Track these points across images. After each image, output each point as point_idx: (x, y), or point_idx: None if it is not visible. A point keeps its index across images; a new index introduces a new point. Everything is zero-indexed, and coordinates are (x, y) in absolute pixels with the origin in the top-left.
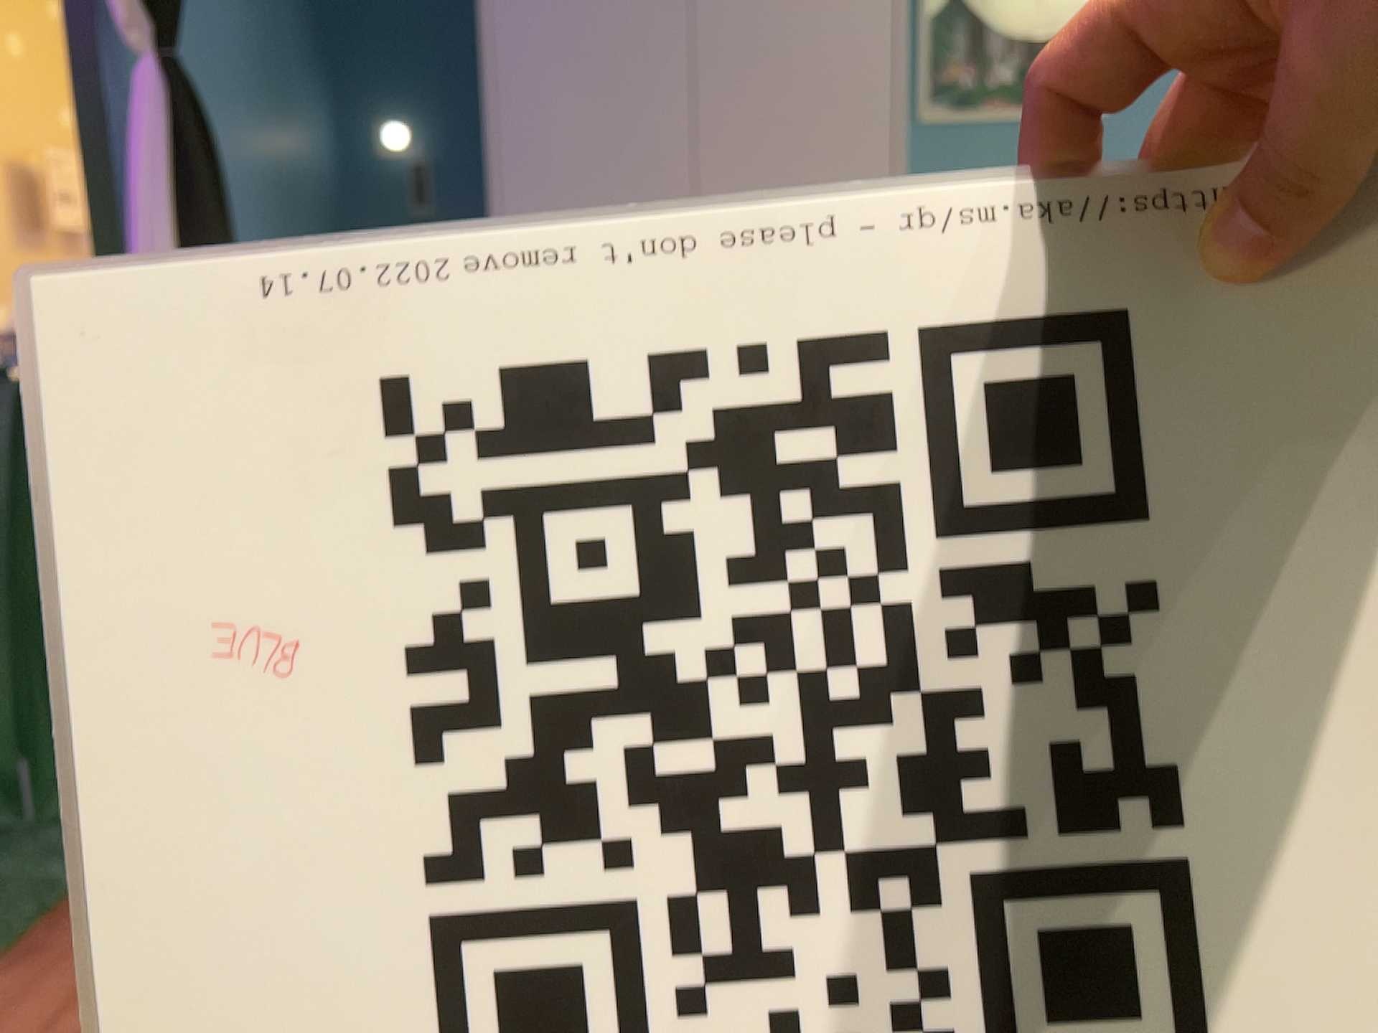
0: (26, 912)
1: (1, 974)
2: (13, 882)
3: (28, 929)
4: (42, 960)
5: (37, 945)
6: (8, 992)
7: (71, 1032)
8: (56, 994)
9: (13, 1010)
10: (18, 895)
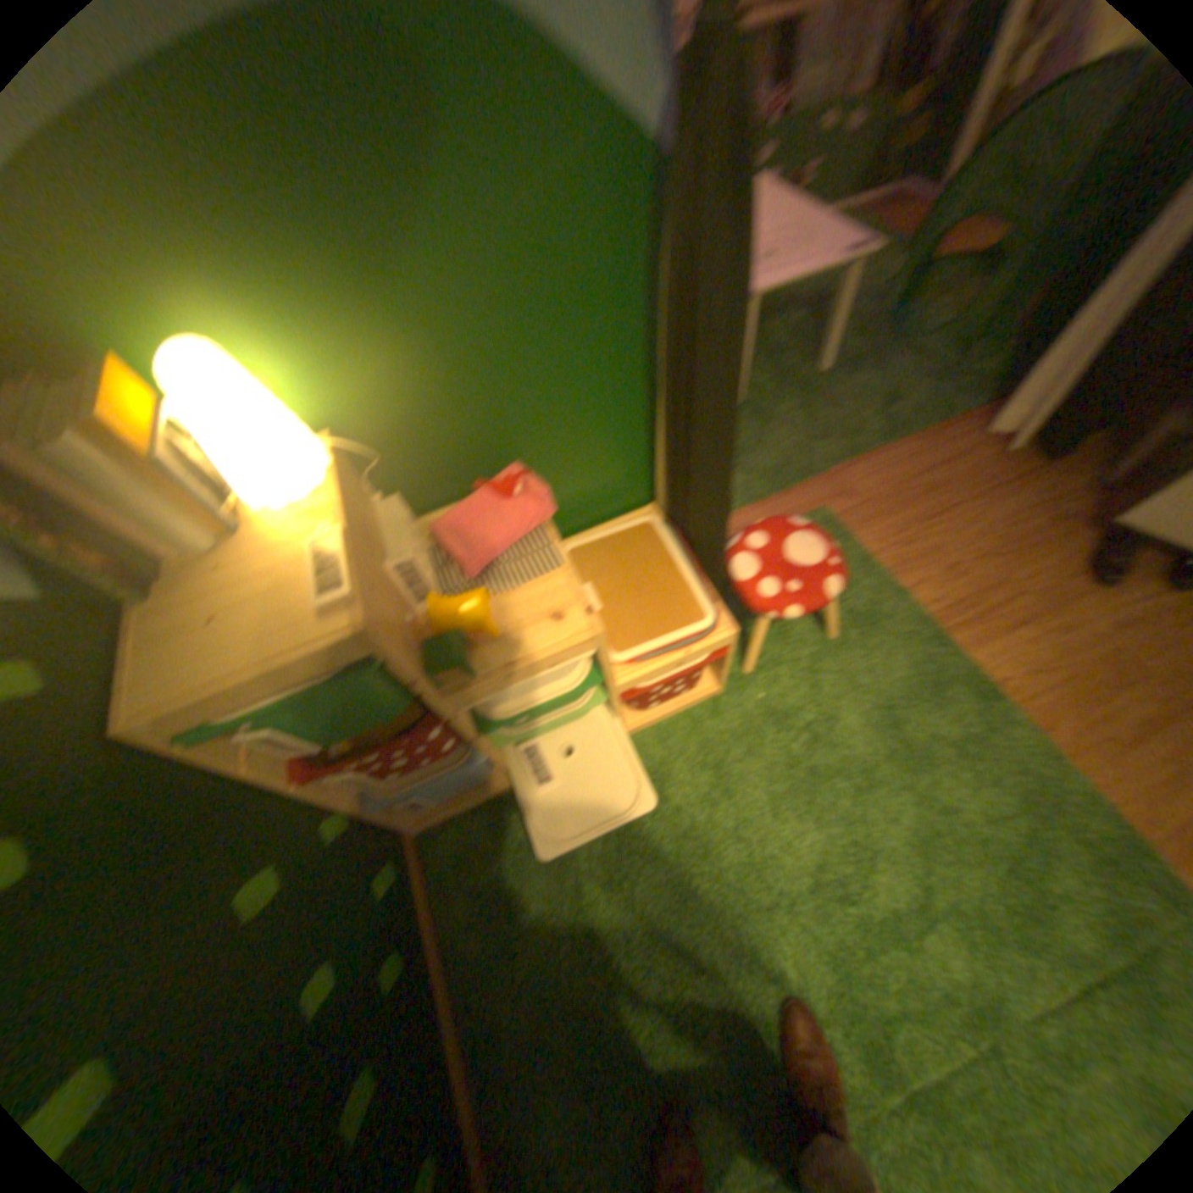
0: (941, 419)
1: (921, 444)
2: (944, 401)
3: (938, 428)
4: (936, 446)
5: (937, 437)
6: (920, 453)
7: (930, 484)
8: (933, 465)
9: (918, 462)
10: (943, 409)
